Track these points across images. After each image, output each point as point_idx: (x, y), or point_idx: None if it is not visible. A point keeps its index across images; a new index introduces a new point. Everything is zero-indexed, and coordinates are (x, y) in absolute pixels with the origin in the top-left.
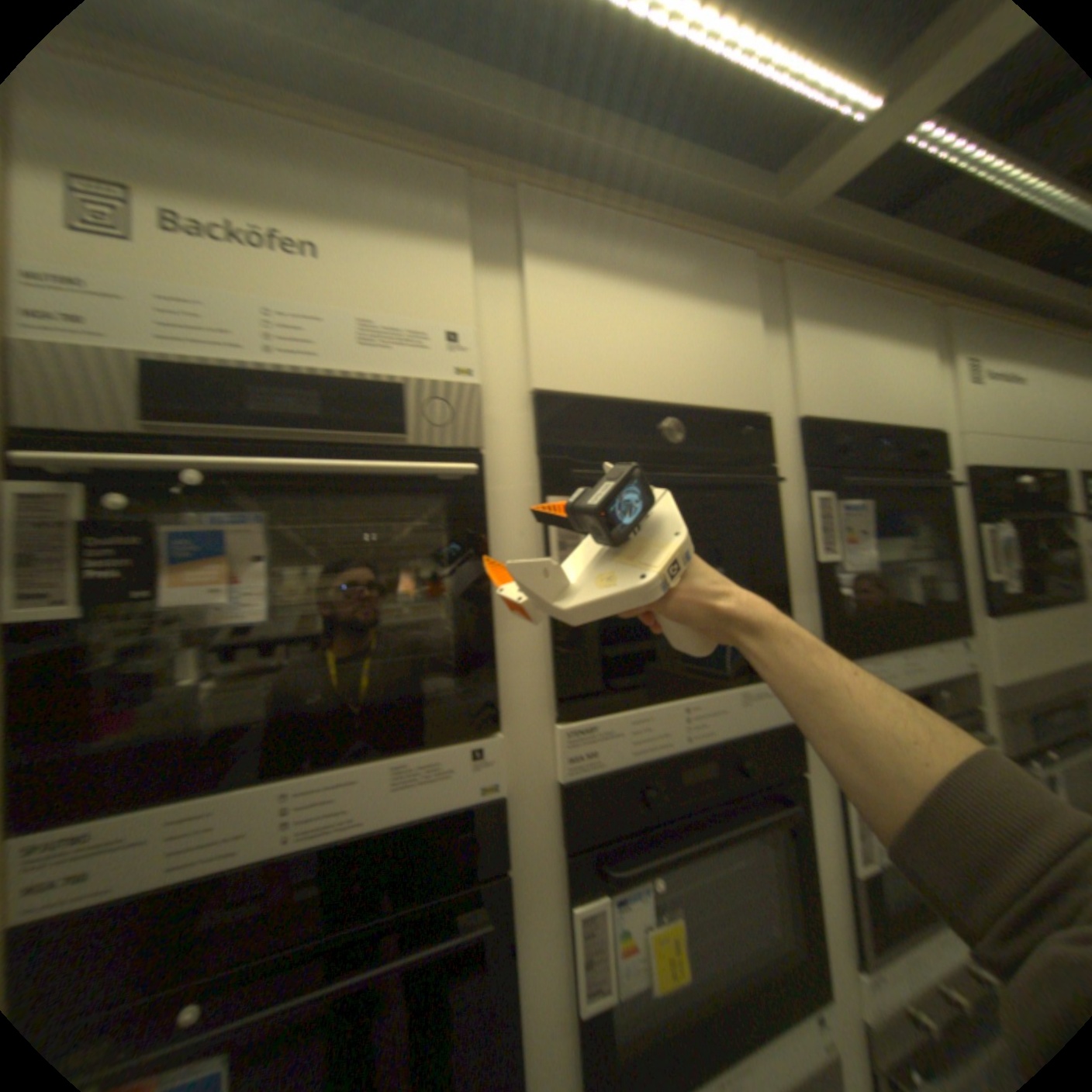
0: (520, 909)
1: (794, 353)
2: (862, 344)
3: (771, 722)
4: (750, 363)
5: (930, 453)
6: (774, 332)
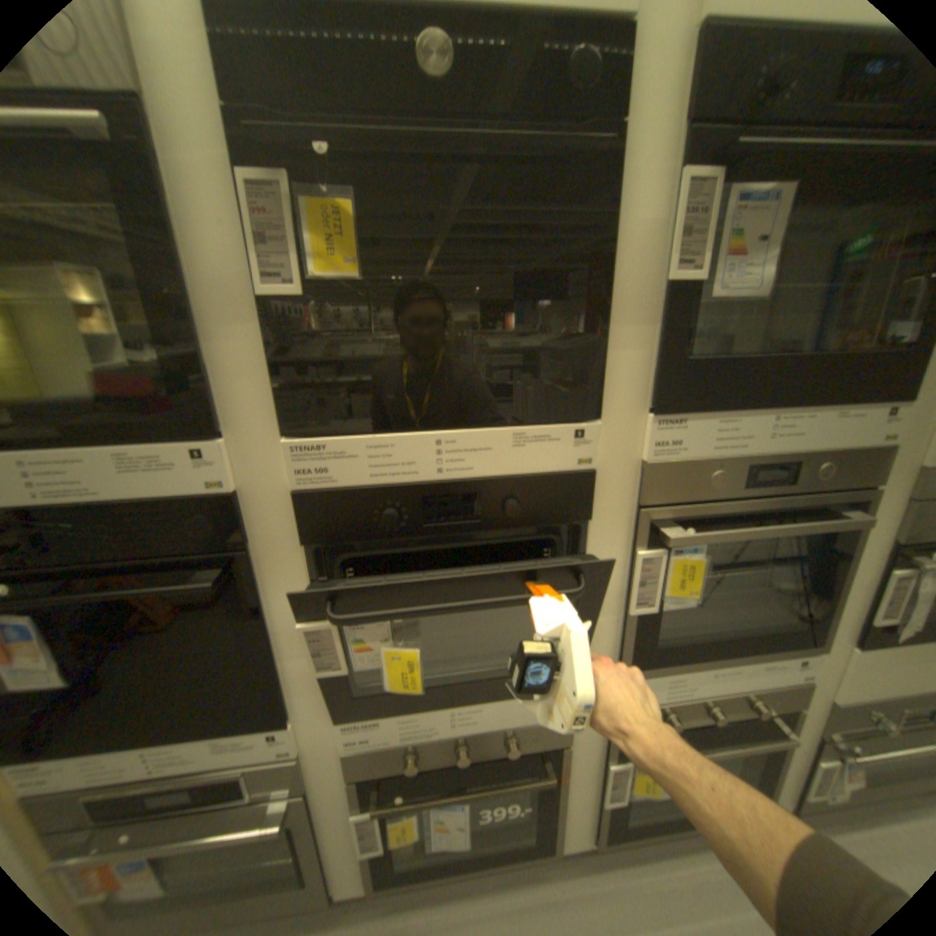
0: (263, 575)
1: None
2: None
3: (550, 464)
4: None
5: None
6: None
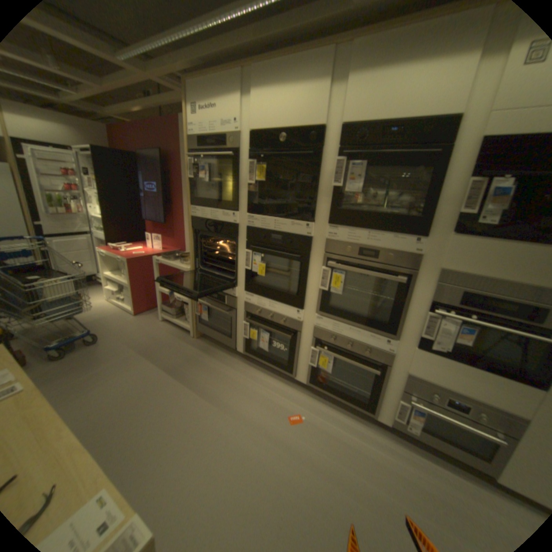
0: (239, 246)
1: (345, 91)
2: (394, 72)
3: (299, 233)
4: (317, 104)
5: (425, 132)
6: (338, 83)
